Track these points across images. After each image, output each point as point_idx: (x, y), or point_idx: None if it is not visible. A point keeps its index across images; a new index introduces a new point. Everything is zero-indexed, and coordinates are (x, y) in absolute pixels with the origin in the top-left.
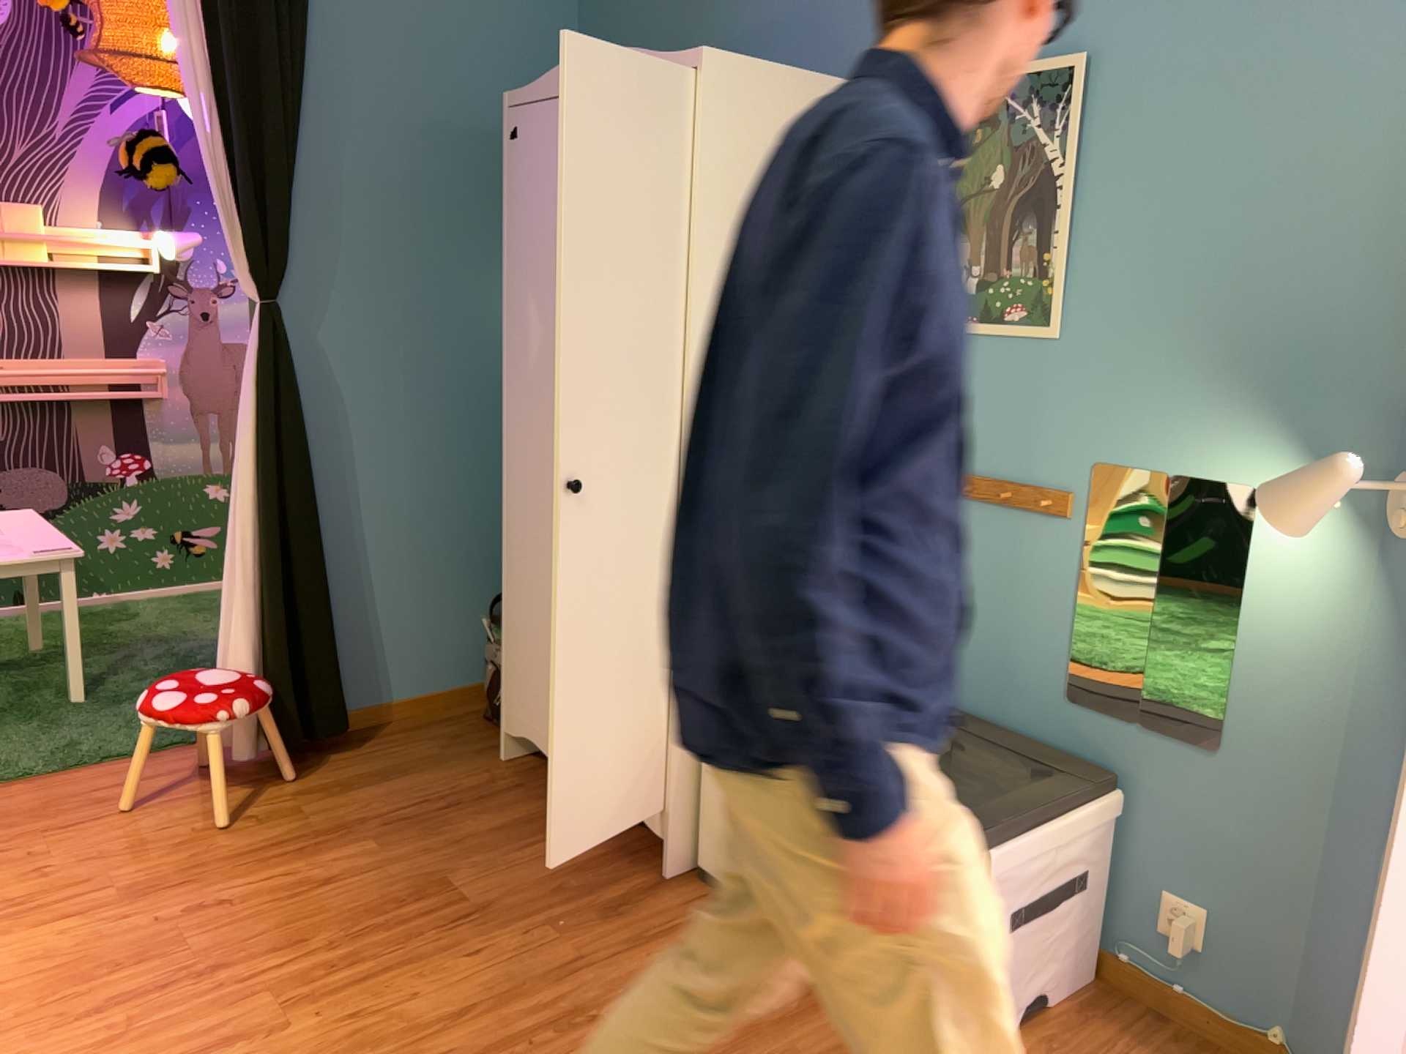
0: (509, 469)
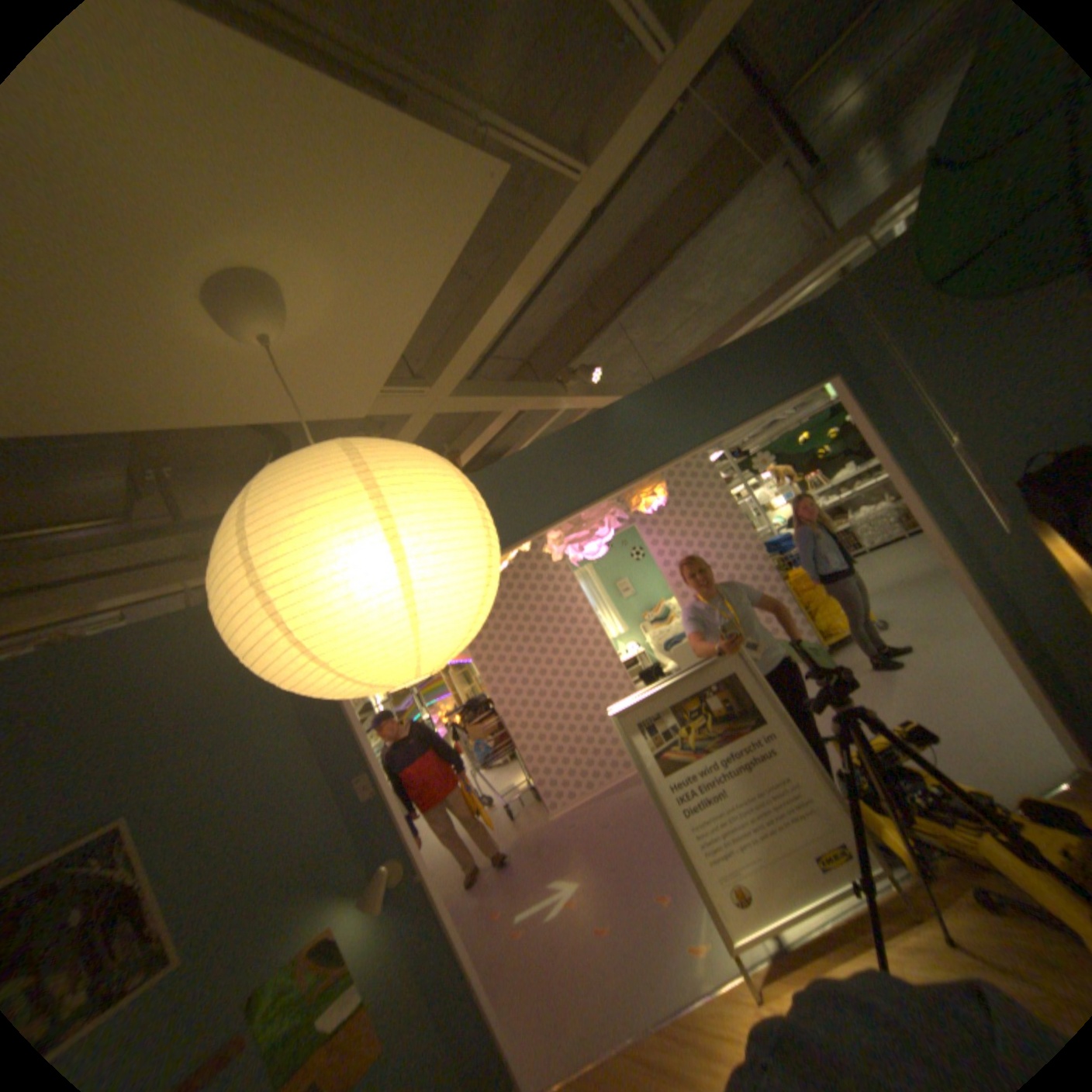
0: None
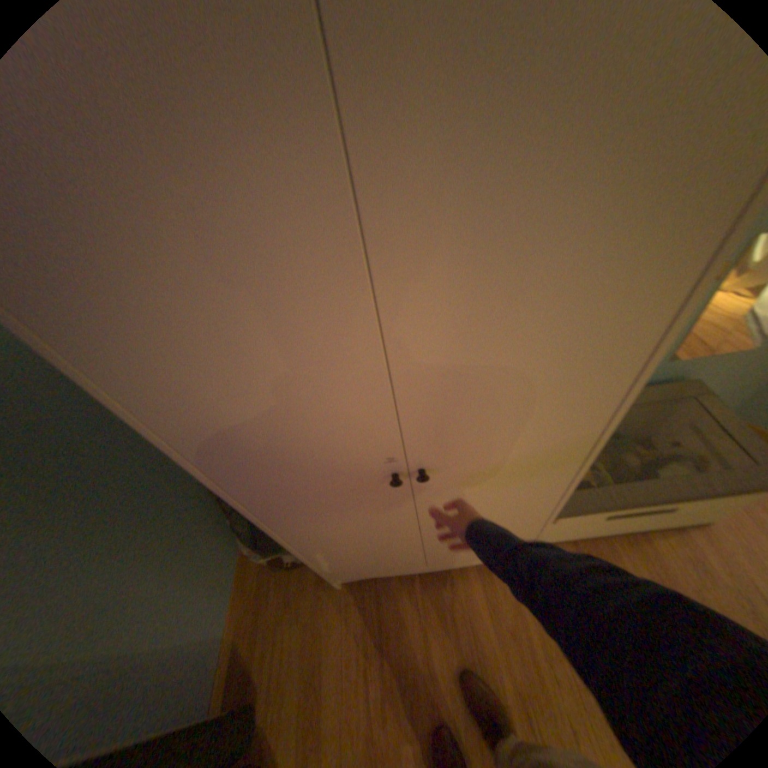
0: (265, 512)
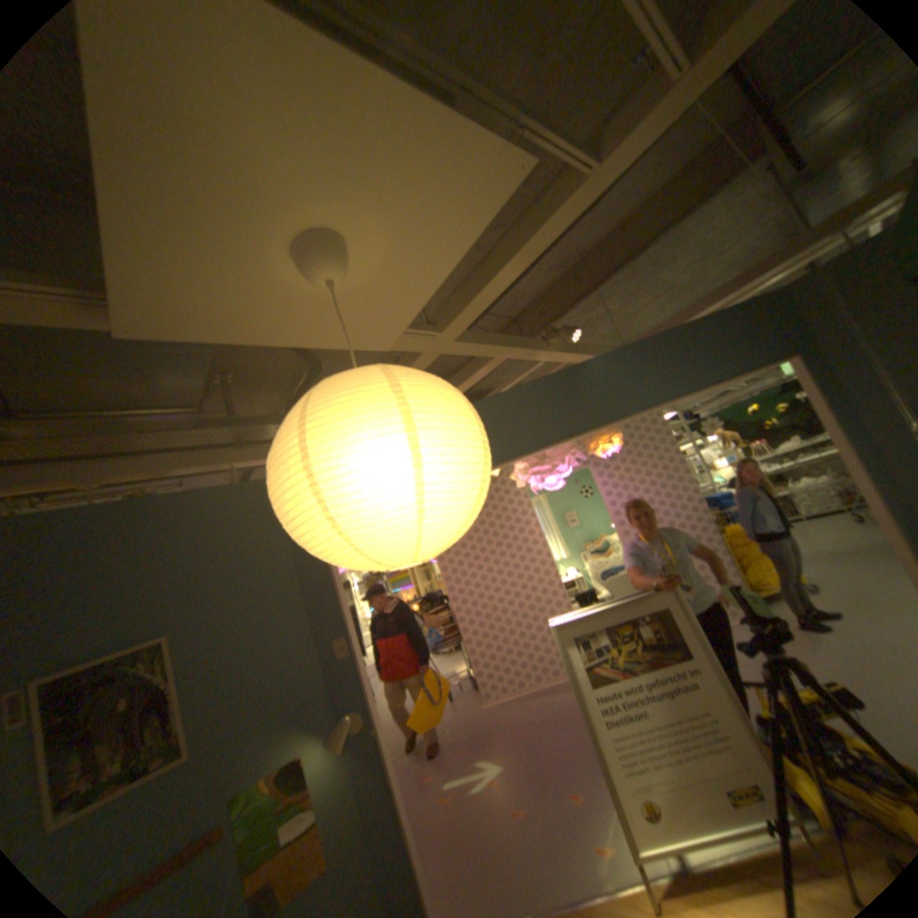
0: None
